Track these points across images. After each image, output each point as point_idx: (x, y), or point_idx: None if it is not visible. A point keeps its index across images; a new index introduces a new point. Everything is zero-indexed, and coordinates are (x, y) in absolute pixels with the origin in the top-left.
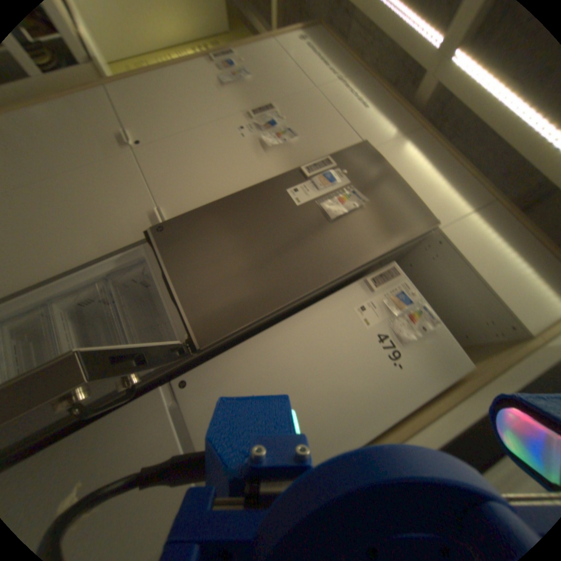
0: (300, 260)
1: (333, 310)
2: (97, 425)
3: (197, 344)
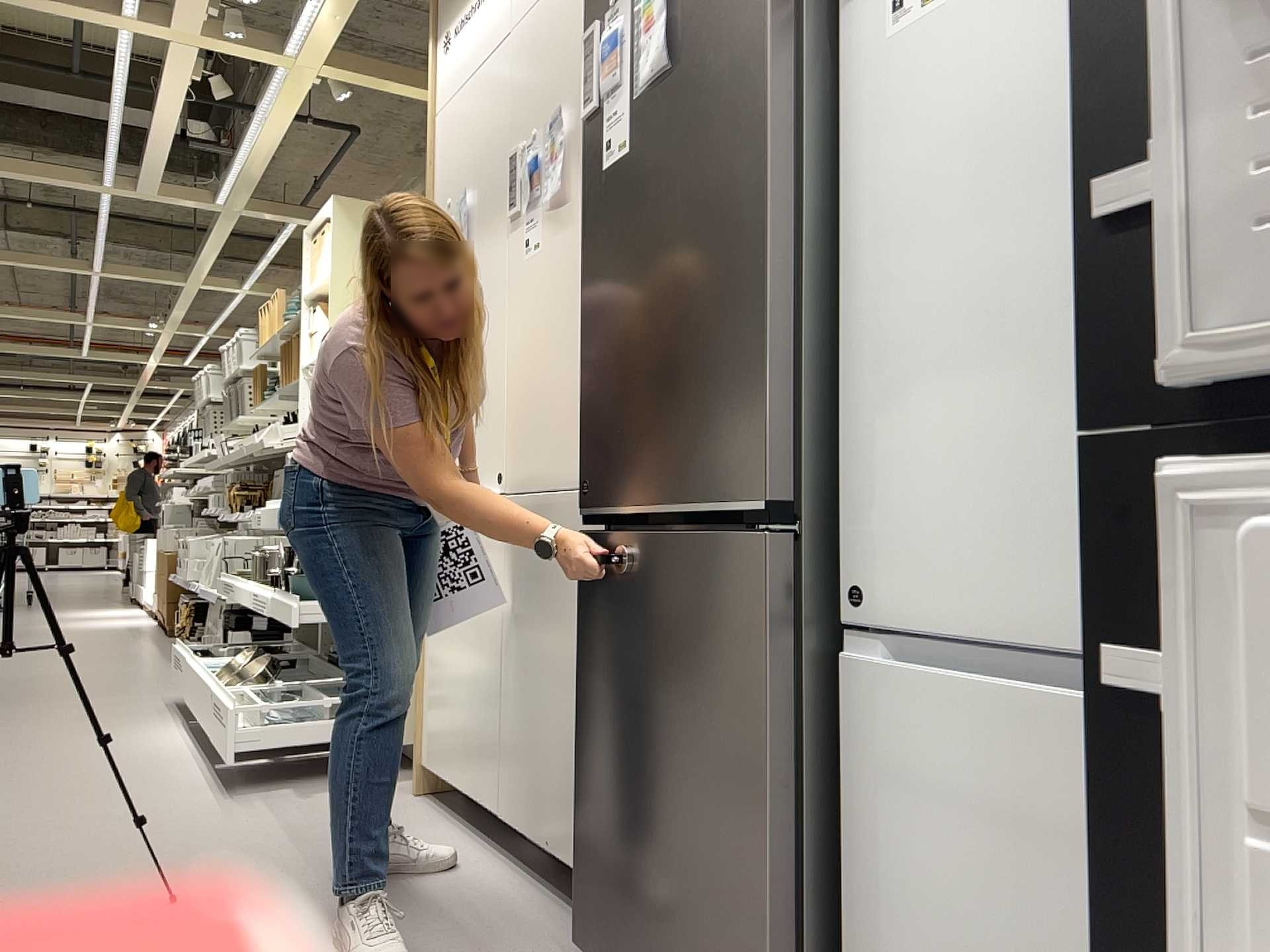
0: (707, 175)
1: (868, 105)
2: (854, 835)
3: (760, 505)
